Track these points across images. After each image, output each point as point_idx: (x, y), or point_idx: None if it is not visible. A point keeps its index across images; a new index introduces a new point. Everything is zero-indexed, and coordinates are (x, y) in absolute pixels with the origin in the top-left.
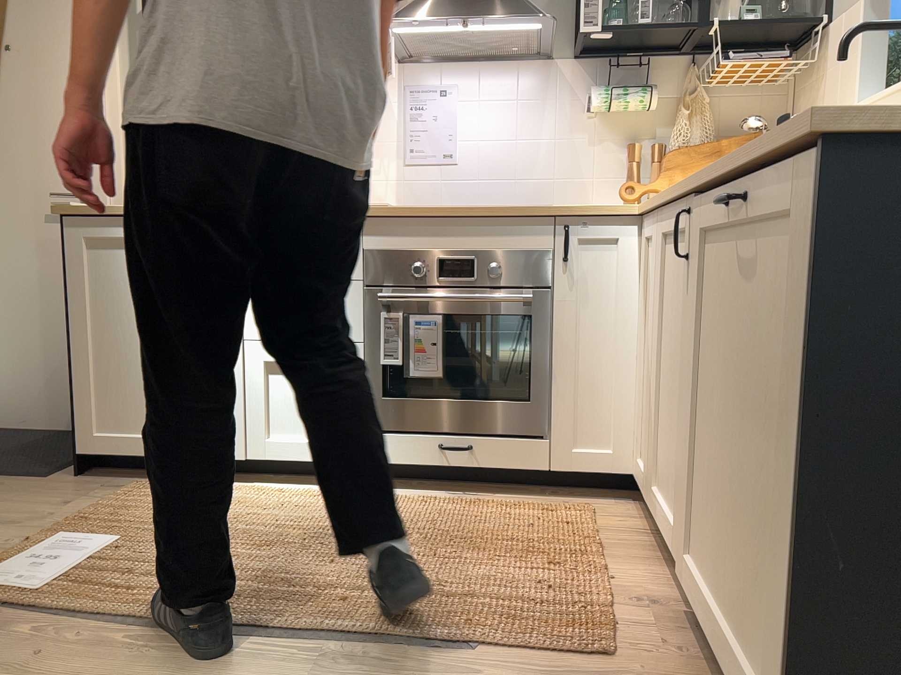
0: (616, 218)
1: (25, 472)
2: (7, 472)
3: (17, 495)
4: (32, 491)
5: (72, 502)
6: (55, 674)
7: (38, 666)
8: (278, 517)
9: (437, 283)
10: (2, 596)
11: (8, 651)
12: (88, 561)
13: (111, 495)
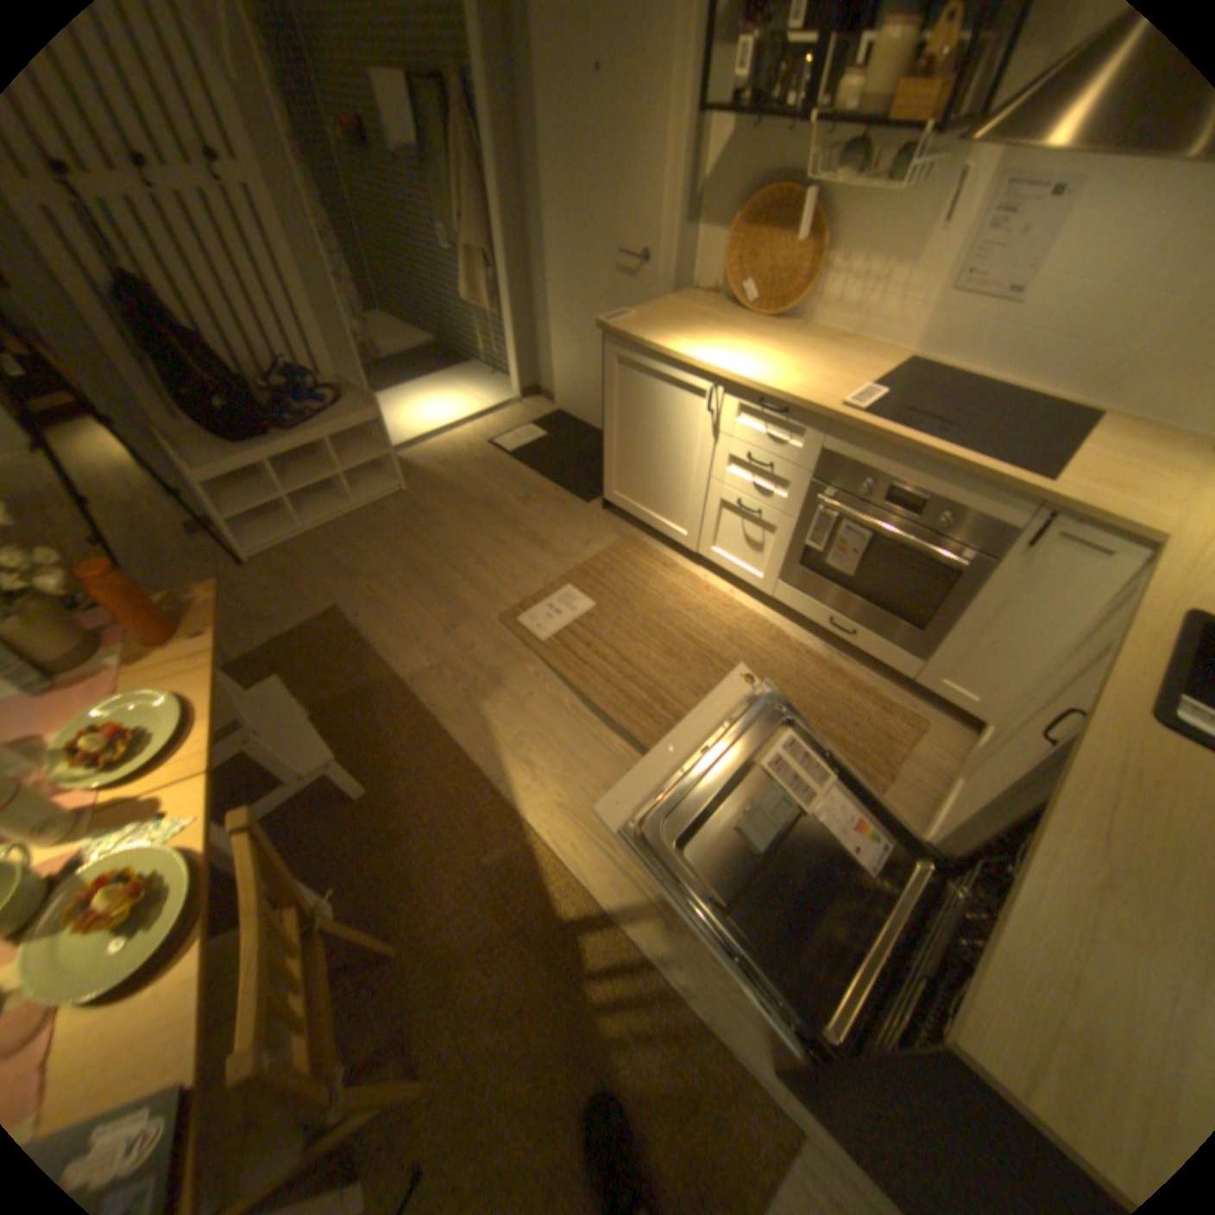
0: (1124, 532)
1: (580, 492)
2: (572, 487)
3: (569, 519)
4: (578, 517)
5: (592, 540)
6: (536, 706)
7: (532, 695)
8: (693, 618)
9: (879, 504)
10: (533, 629)
11: (524, 675)
12: (578, 615)
13: (615, 541)
